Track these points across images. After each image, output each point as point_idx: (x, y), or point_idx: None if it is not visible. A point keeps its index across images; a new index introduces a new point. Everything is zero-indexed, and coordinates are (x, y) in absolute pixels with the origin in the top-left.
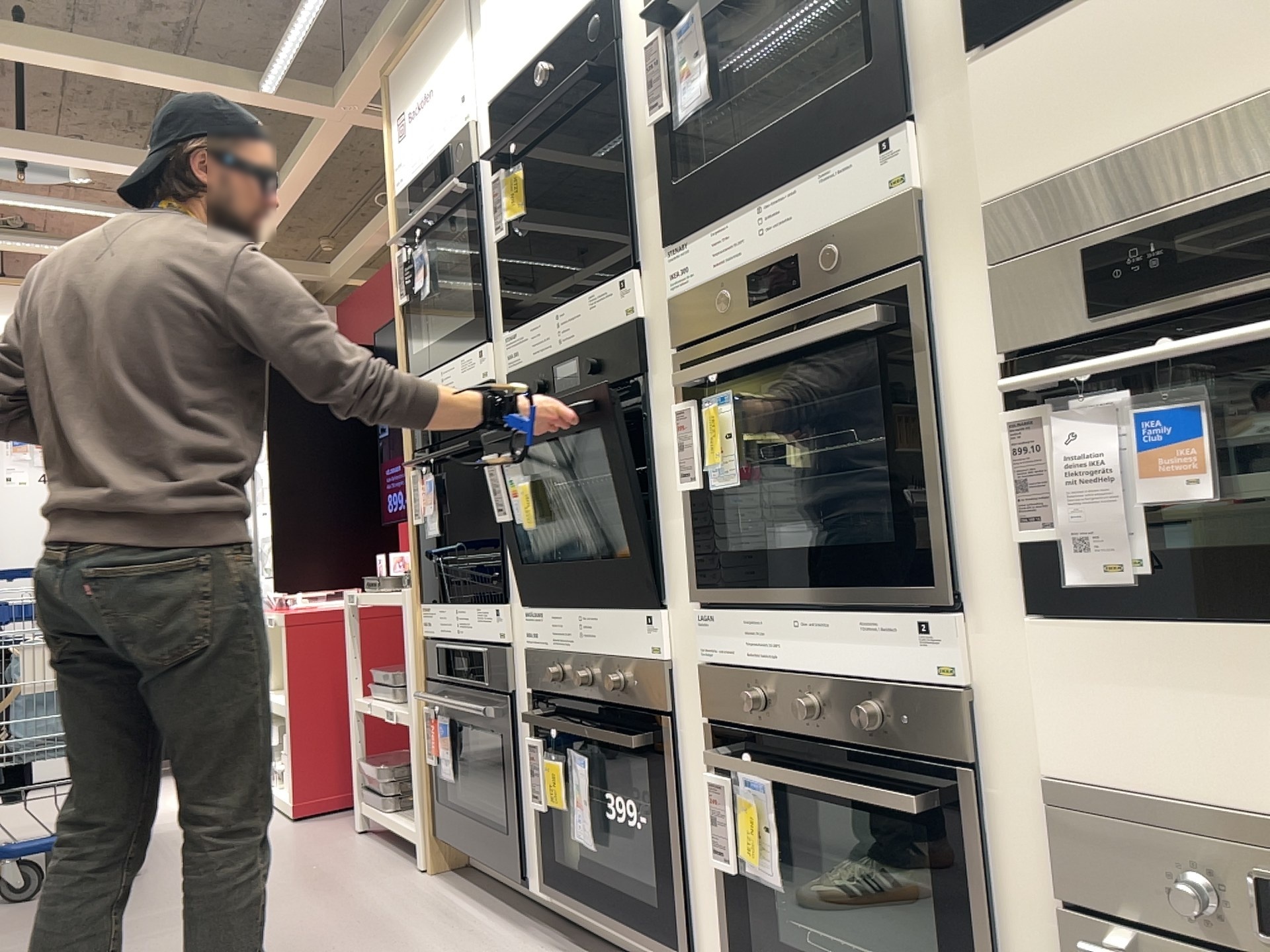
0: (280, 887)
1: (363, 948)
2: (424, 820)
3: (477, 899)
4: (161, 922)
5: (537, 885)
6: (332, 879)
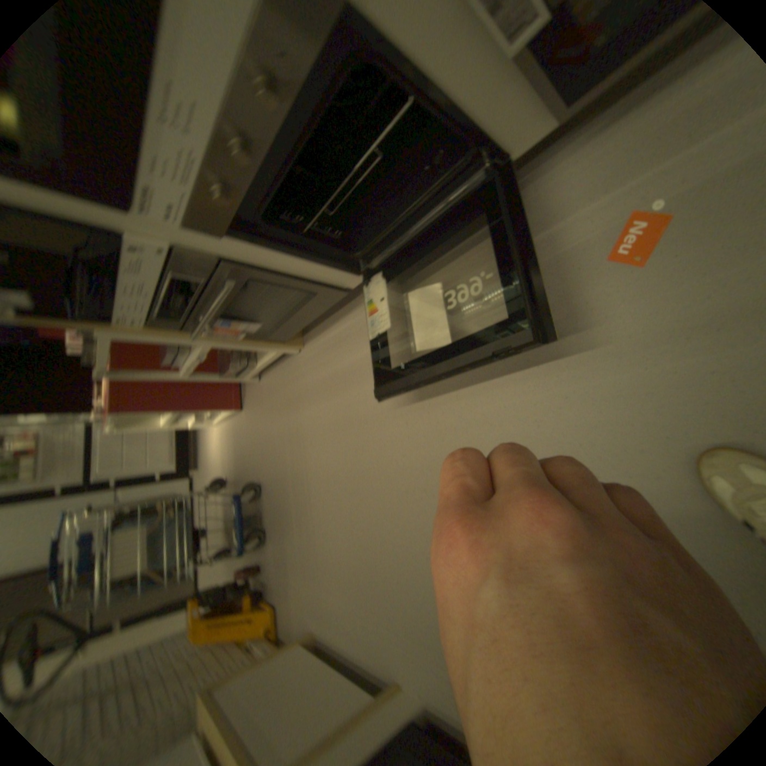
0: (291, 422)
1: (355, 389)
2: (271, 345)
3: (335, 323)
4: (299, 481)
5: (357, 282)
6: (292, 397)
